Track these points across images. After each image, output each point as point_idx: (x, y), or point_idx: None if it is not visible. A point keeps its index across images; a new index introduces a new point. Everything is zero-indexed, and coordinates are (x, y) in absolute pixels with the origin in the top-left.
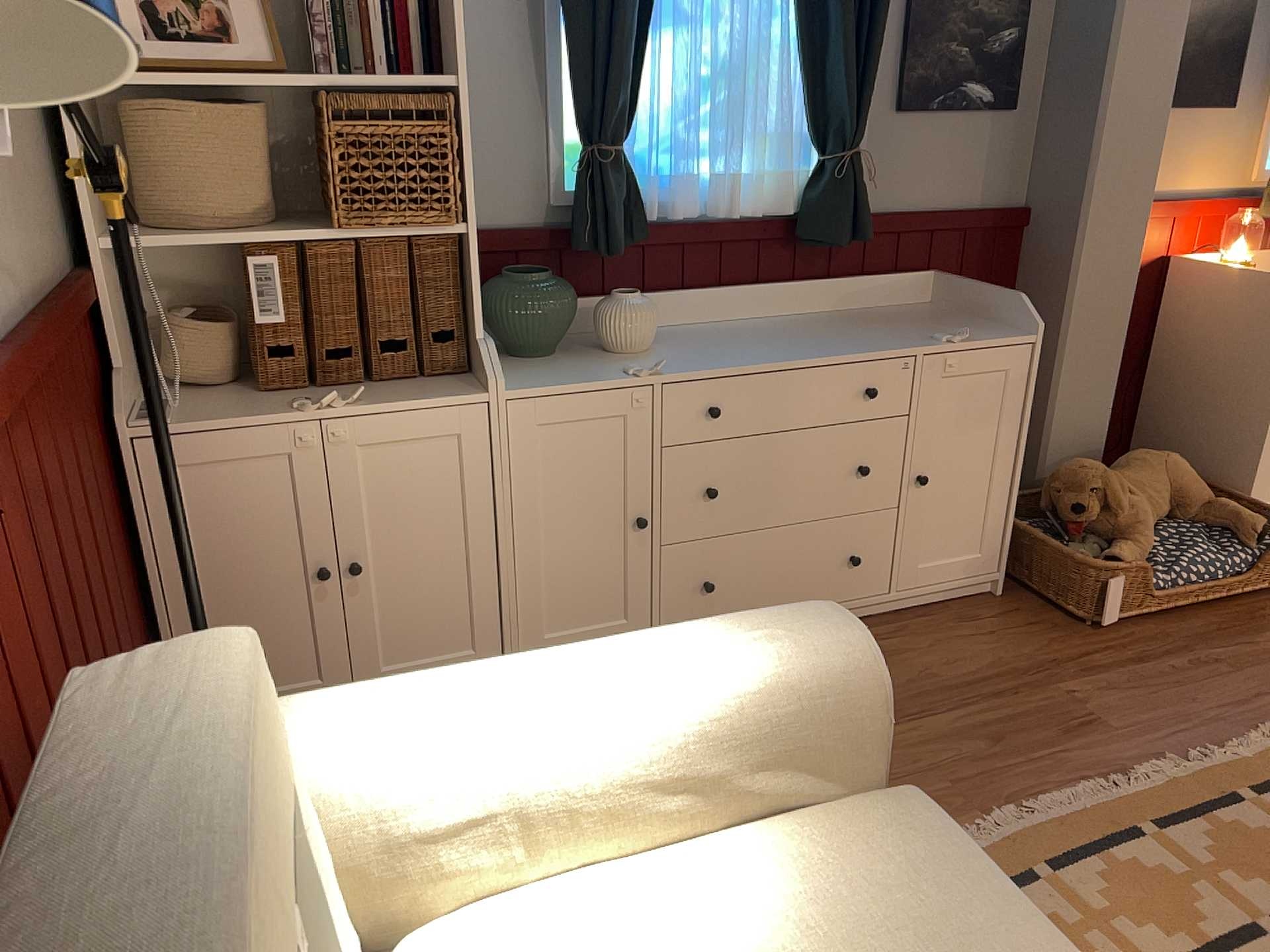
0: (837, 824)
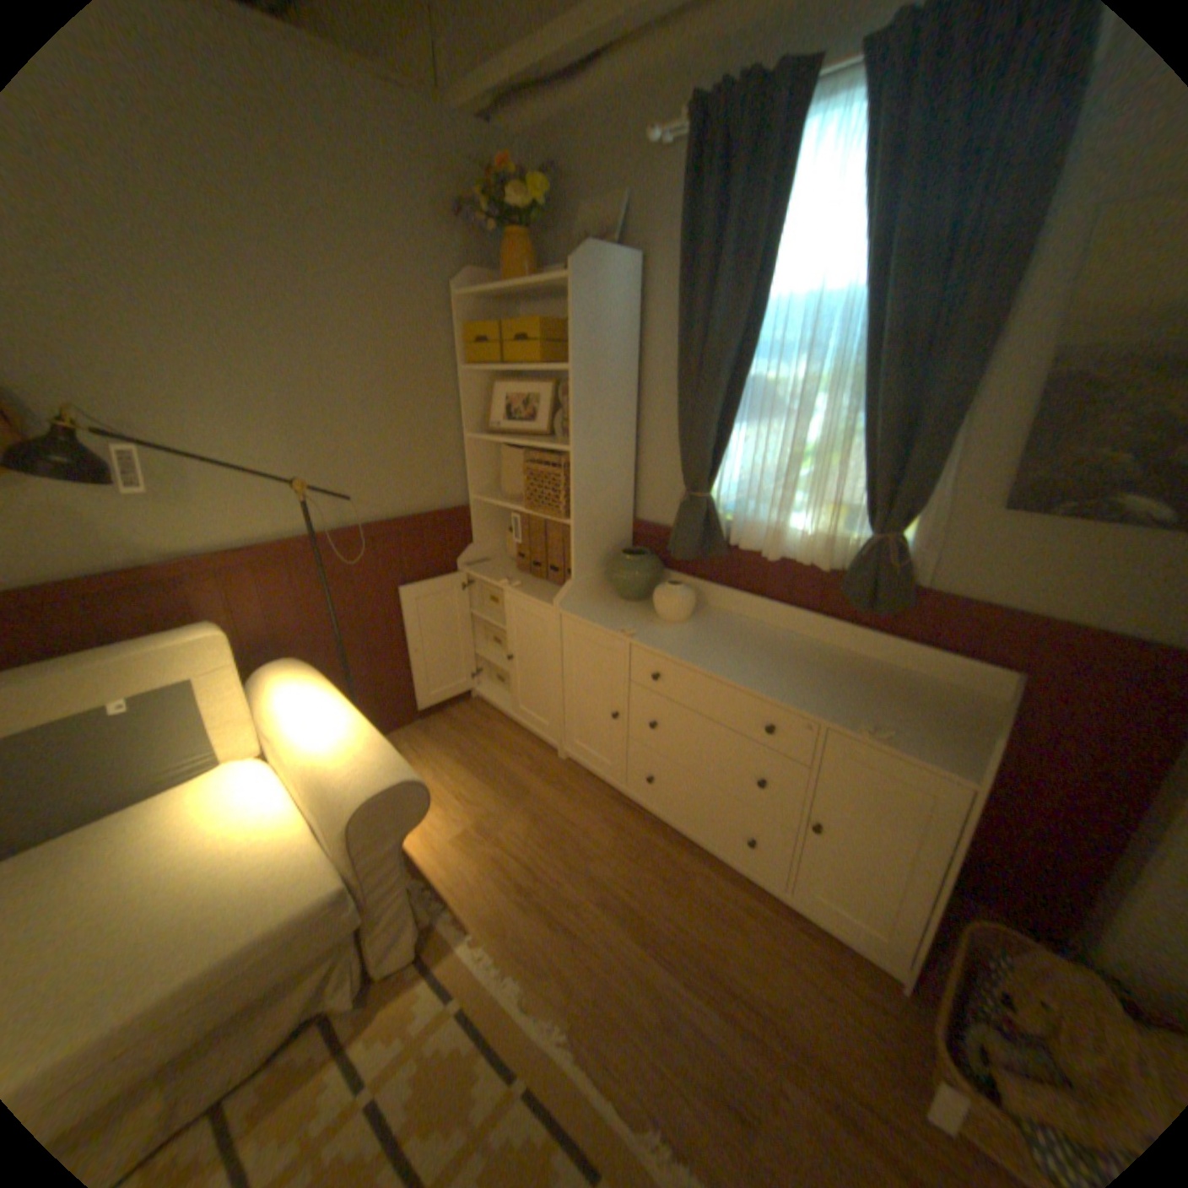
0: (305, 861)
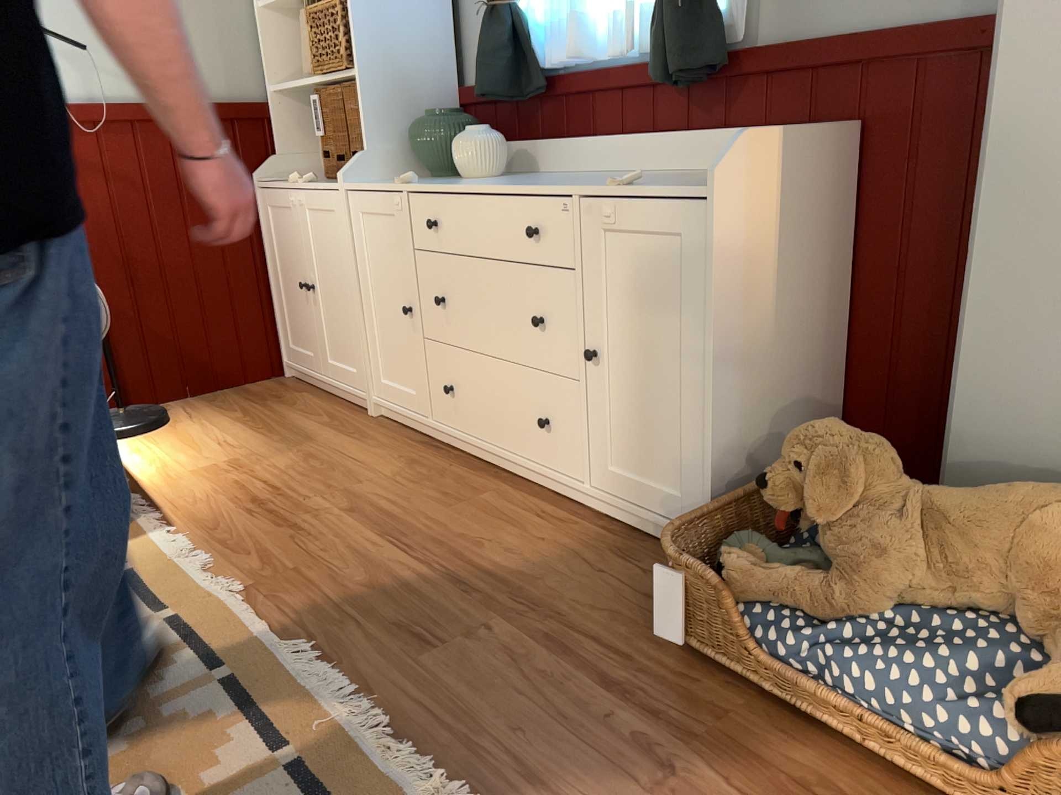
0: None
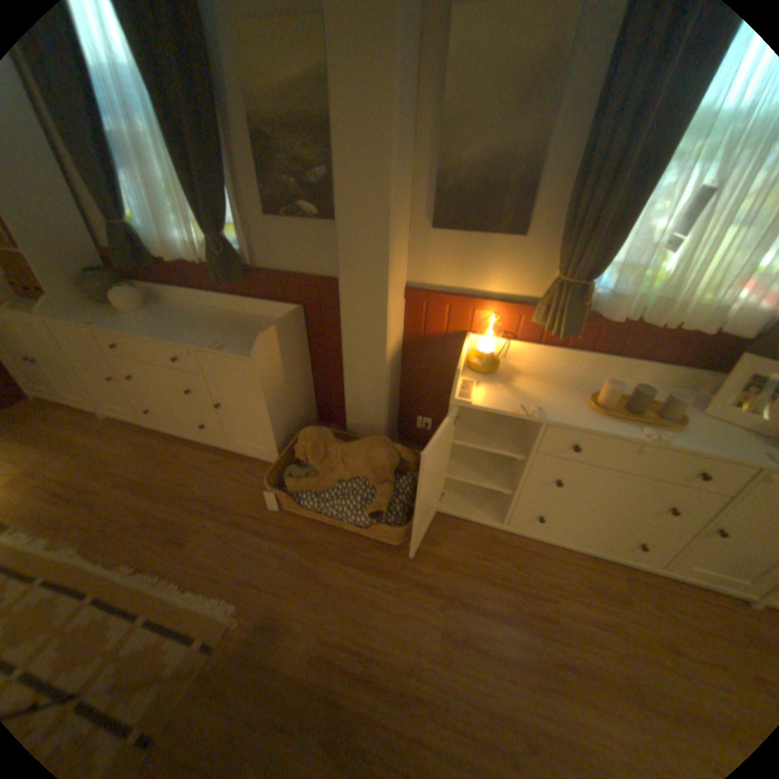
0: None
